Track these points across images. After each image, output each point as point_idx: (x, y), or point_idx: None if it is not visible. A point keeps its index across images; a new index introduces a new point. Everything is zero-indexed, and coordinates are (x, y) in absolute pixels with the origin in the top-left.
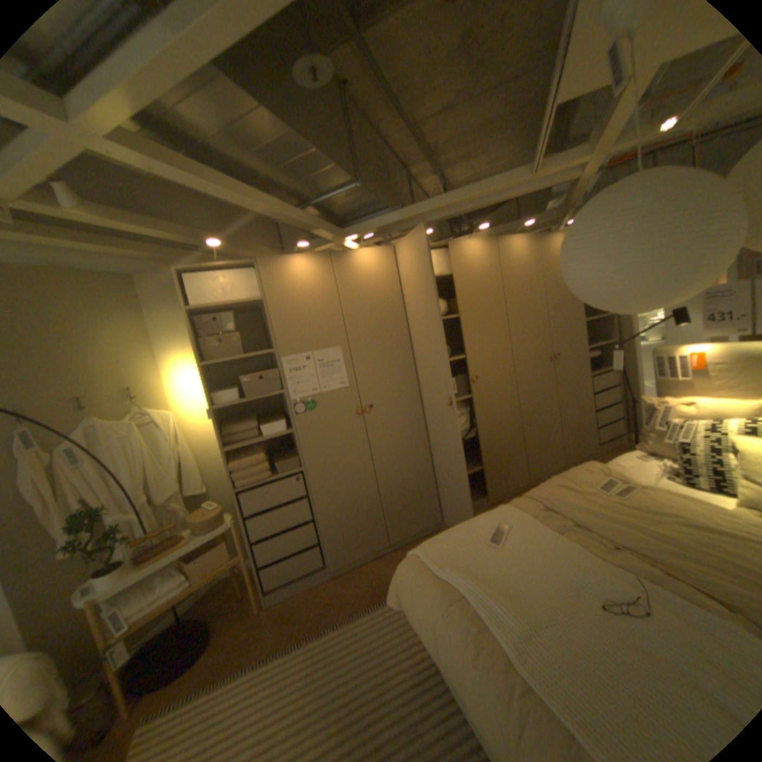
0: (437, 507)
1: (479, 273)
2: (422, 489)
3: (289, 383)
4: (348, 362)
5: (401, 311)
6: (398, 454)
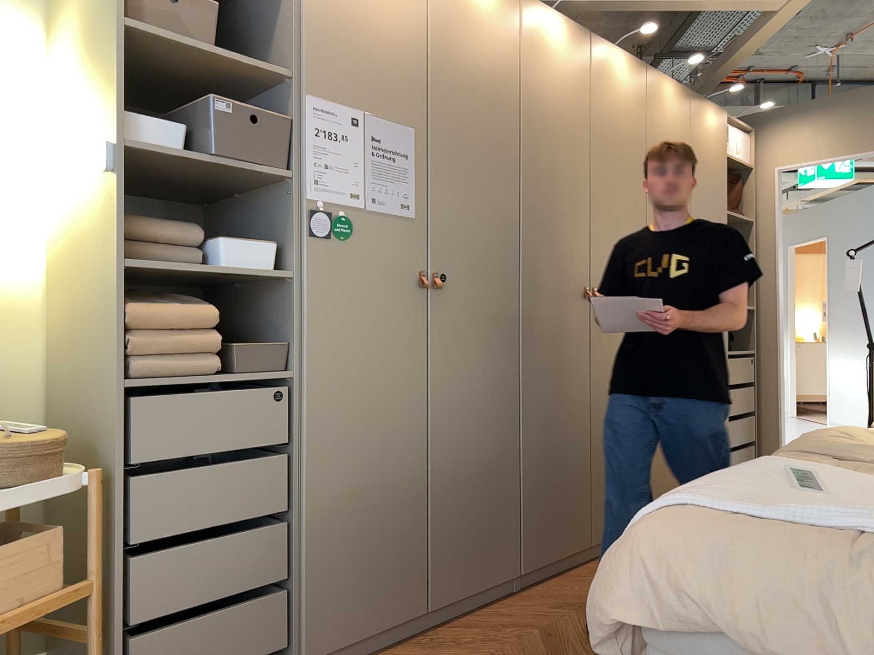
0: (516, 536)
1: (622, 109)
2: (499, 488)
3: (309, 157)
4: (421, 167)
5: (516, 112)
6: (472, 399)
